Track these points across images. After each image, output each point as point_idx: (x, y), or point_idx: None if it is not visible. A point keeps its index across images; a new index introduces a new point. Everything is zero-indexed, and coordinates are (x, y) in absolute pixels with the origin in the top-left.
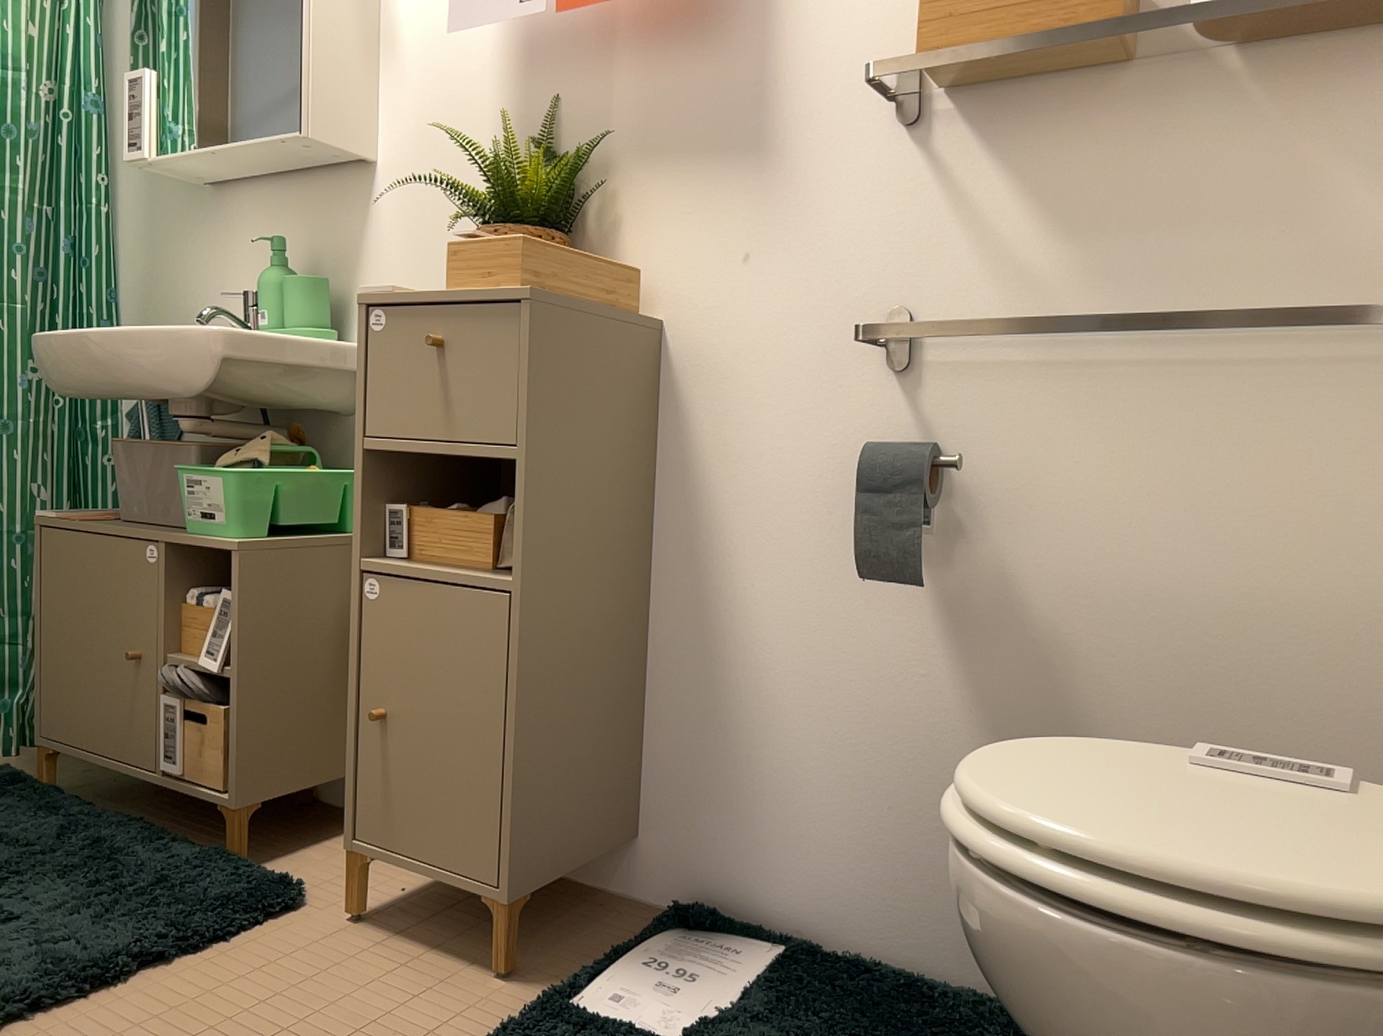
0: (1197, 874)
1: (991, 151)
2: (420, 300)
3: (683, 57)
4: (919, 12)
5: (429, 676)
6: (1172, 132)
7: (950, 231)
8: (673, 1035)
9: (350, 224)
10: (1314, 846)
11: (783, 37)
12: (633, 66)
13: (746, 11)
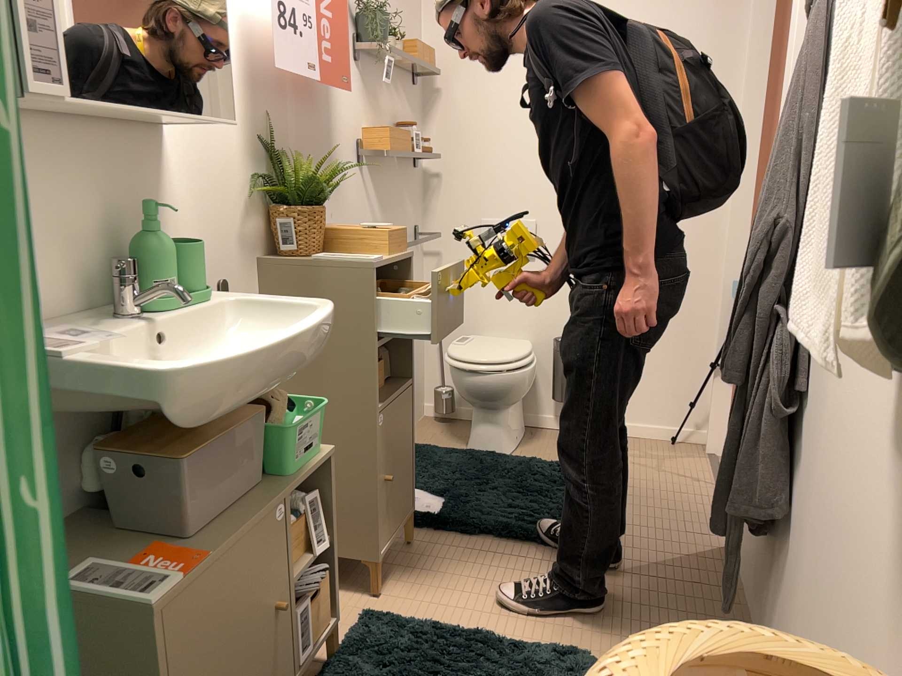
0: (532, 352)
1: (373, 178)
2: (390, 260)
3: (310, 108)
4: (360, 119)
5: (396, 447)
6: (393, 179)
7: (369, 206)
8: (445, 499)
9: (141, 176)
10: (516, 343)
11: (335, 114)
12: (295, 105)
13: (325, 95)
